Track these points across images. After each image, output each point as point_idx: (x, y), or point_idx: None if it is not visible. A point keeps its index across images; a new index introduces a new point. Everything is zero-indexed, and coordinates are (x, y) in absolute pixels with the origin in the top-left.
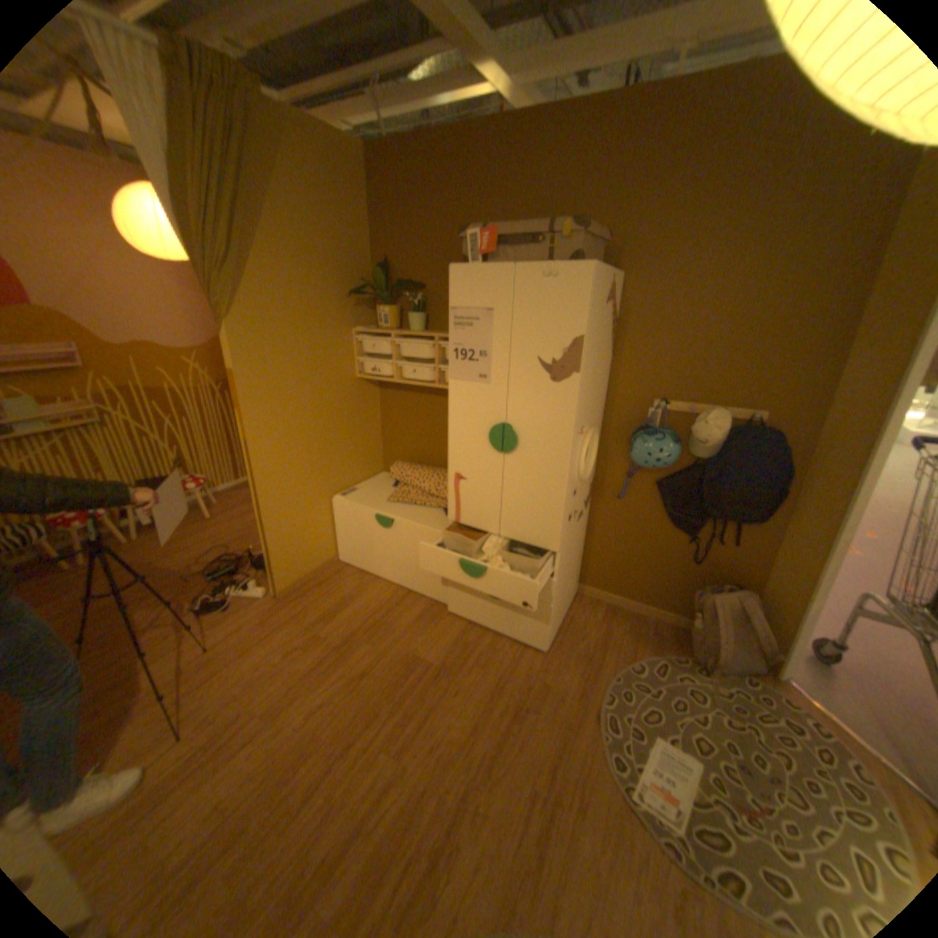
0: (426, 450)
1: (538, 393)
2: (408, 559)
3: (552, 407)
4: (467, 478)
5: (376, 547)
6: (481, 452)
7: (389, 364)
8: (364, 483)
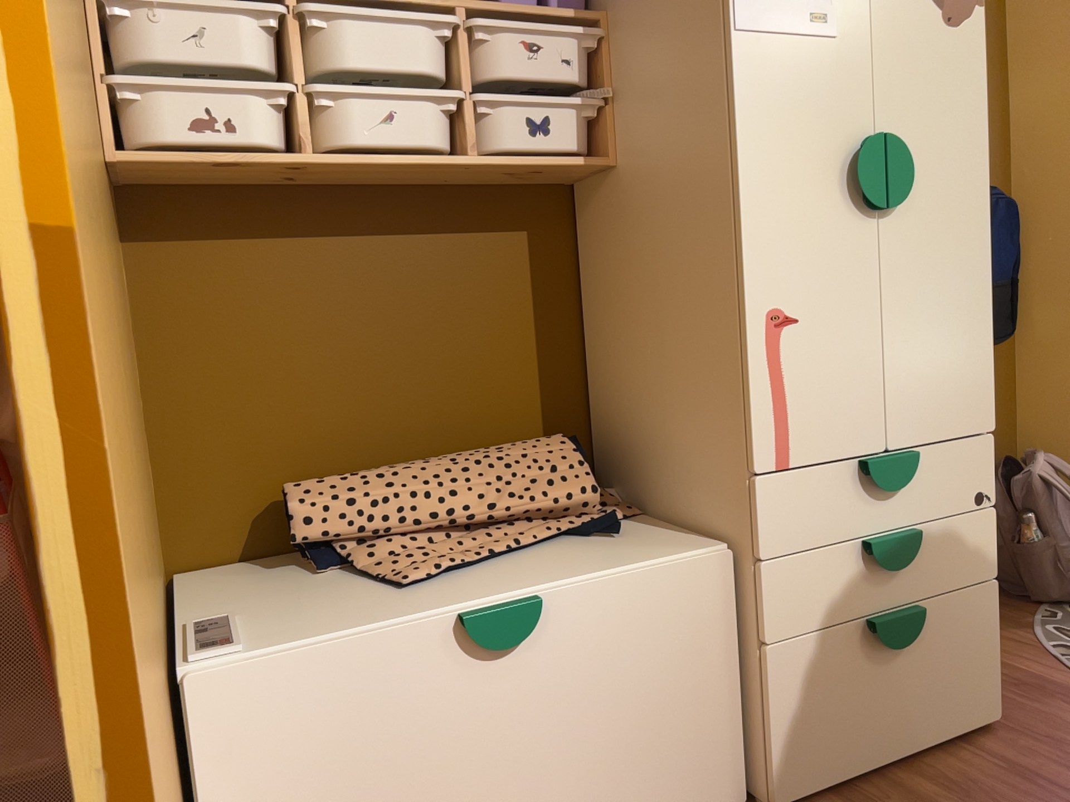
0: (360, 420)
1: (928, 52)
2: (600, 731)
3: (954, 82)
4: (802, 314)
5: (453, 779)
6: (830, 224)
7: (273, 100)
8: (182, 609)
